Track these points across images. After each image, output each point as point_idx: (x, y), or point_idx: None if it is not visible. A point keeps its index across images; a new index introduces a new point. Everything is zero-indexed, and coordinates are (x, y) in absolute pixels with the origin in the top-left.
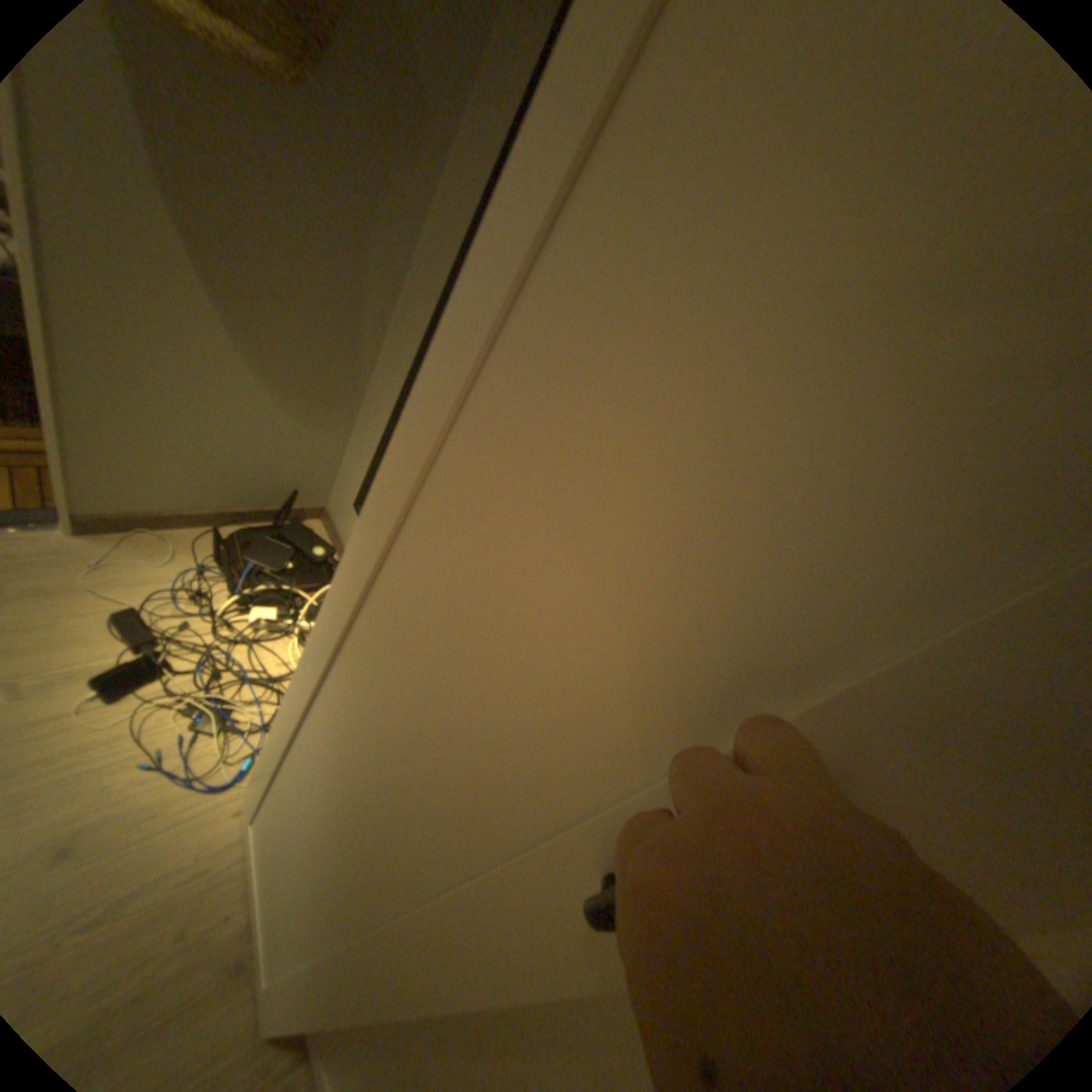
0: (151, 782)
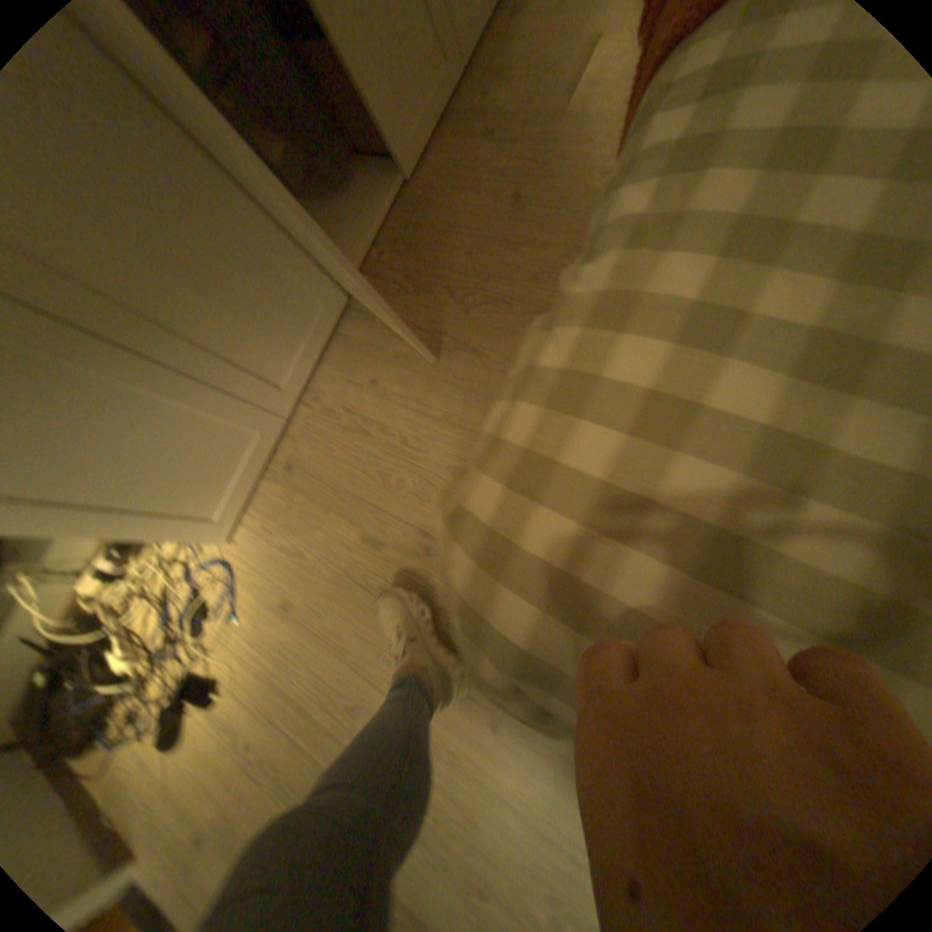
0: (246, 603)
